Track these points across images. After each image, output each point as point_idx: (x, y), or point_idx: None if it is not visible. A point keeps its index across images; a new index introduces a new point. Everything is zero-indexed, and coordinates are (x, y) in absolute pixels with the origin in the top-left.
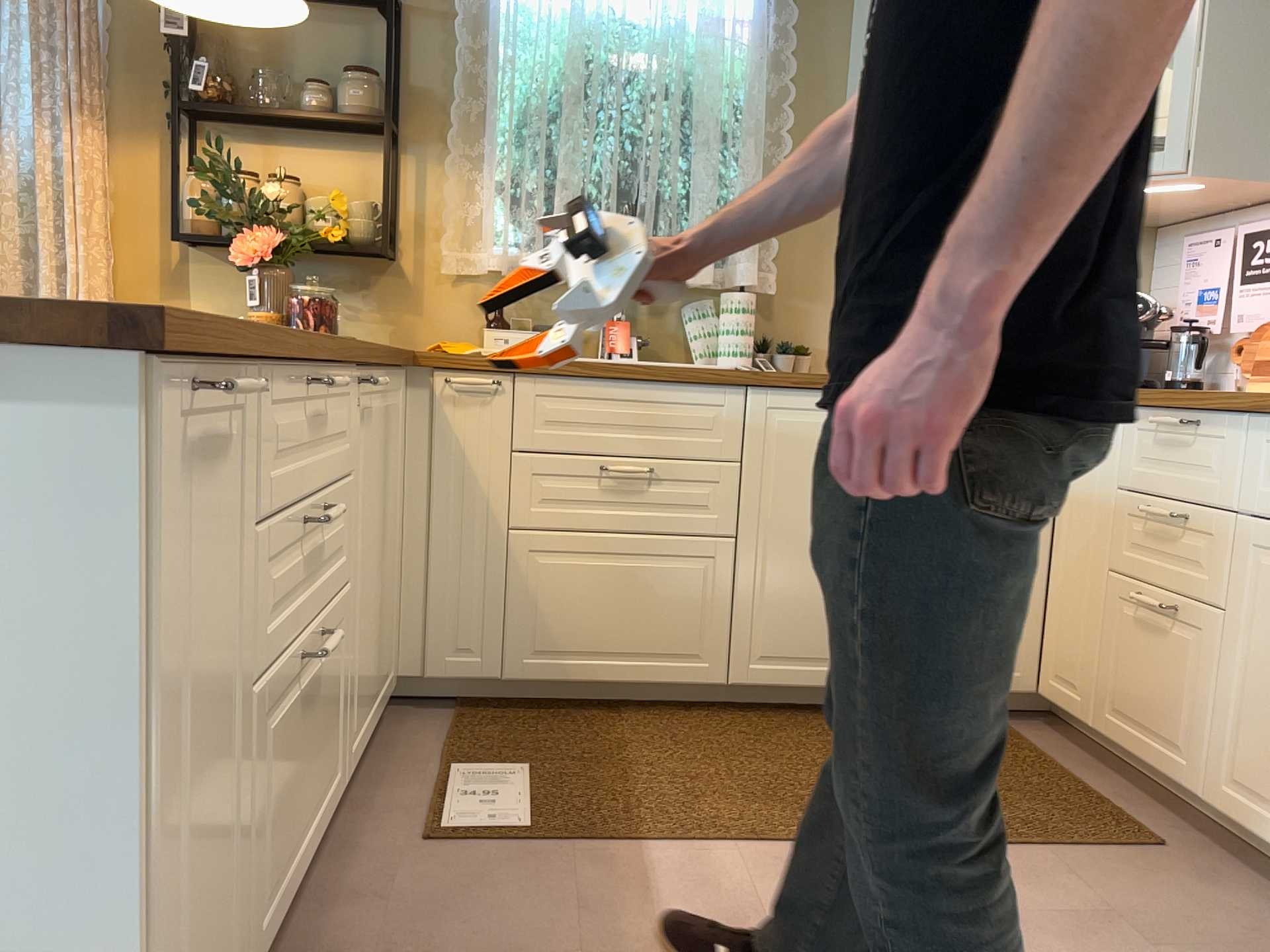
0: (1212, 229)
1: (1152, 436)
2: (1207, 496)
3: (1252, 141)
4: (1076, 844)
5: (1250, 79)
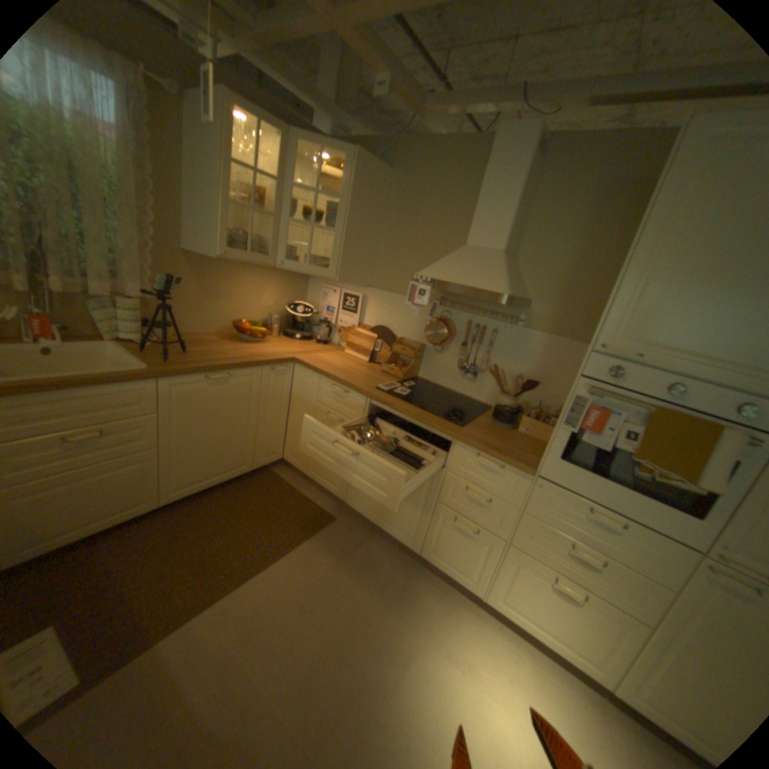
0: (329, 283)
1: (330, 389)
2: (350, 416)
3: (353, 271)
4: (313, 533)
5: (354, 249)
